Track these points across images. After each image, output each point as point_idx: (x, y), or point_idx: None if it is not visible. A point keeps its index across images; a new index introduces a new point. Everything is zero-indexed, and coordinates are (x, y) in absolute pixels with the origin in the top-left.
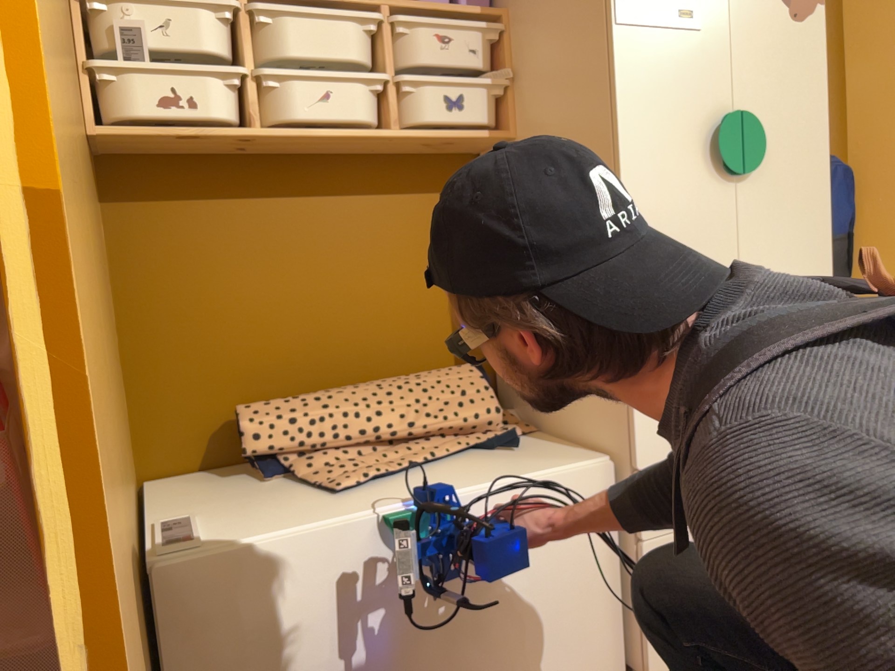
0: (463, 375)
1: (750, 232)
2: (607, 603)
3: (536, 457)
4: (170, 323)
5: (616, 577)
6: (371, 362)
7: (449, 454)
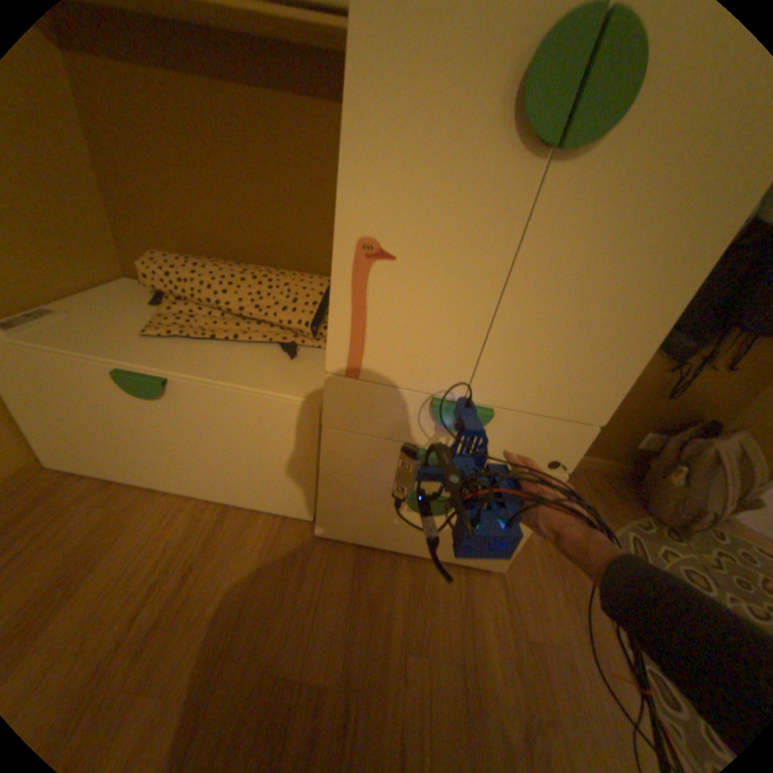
0: (310, 286)
1: (540, 243)
2: (301, 483)
3: (286, 372)
4: (126, 176)
5: (310, 473)
6: (268, 251)
7: (251, 340)
